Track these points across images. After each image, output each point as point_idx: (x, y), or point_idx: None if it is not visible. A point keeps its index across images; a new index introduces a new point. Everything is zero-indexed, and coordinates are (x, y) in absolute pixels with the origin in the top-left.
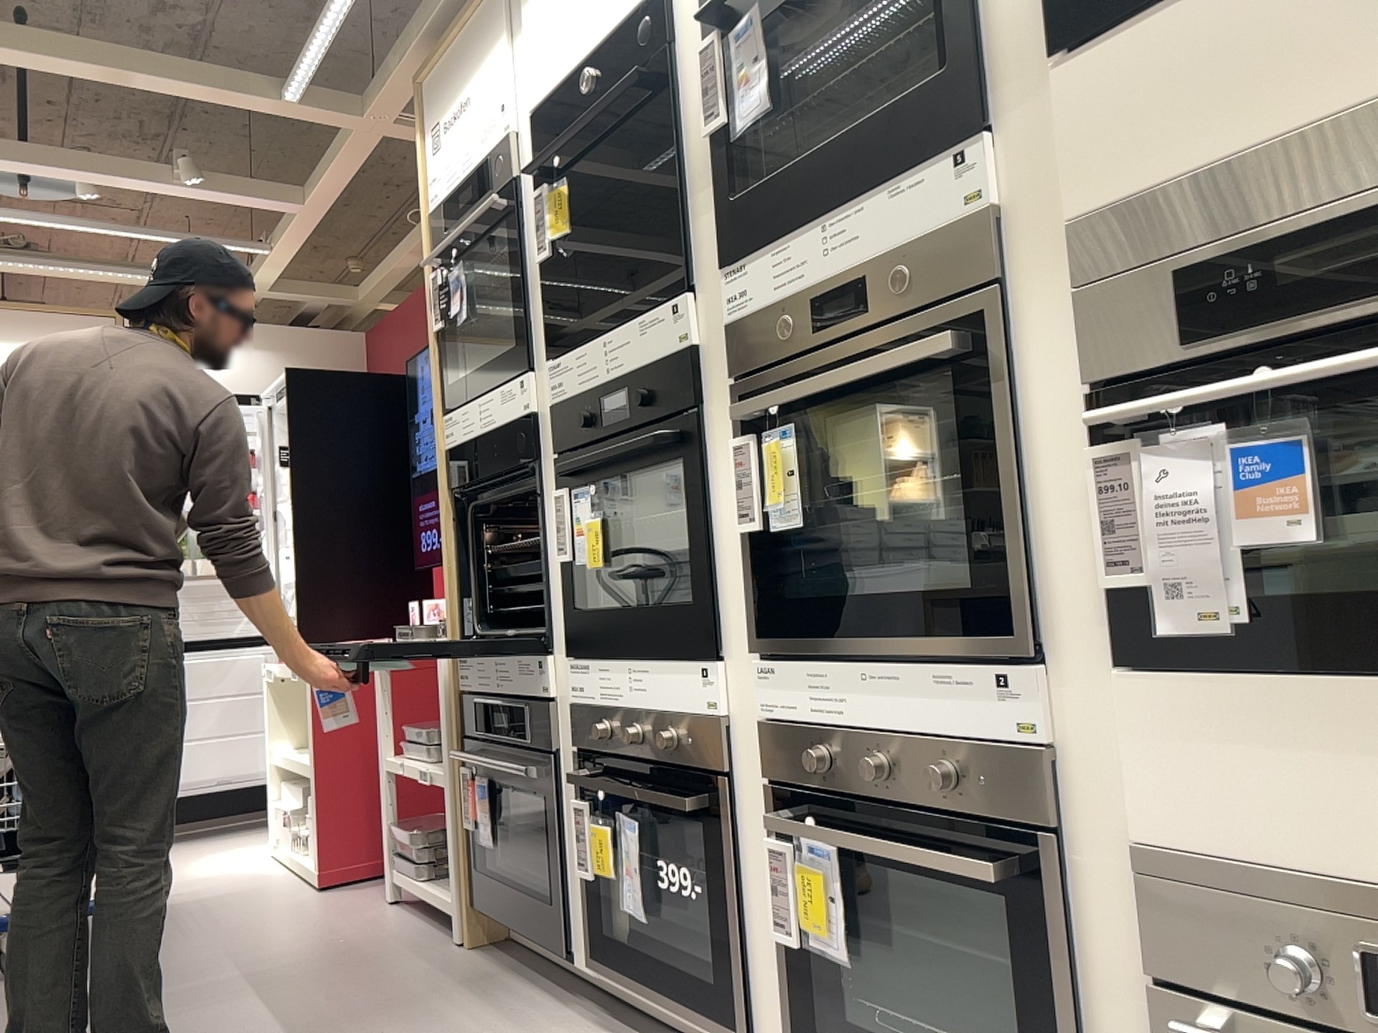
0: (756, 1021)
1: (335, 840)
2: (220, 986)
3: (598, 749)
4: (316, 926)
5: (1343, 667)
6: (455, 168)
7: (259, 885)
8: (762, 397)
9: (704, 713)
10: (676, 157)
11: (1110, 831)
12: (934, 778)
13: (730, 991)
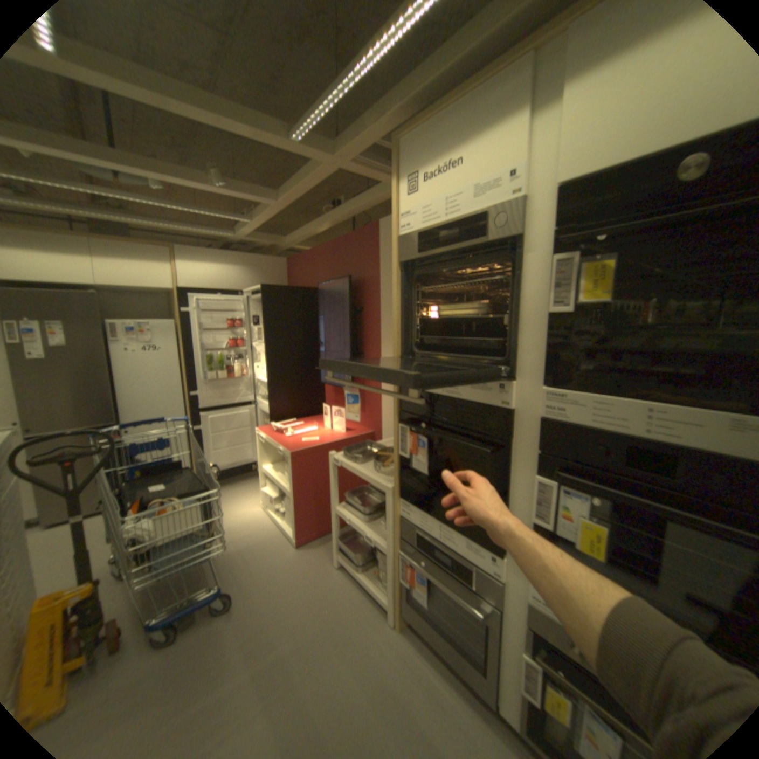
0: None
1: (302, 528)
2: (279, 672)
3: (562, 650)
4: (307, 593)
5: None
6: (434, 208)
7: (265, 542)
8: None
9: None
10: None
11: None
12: None
13: None
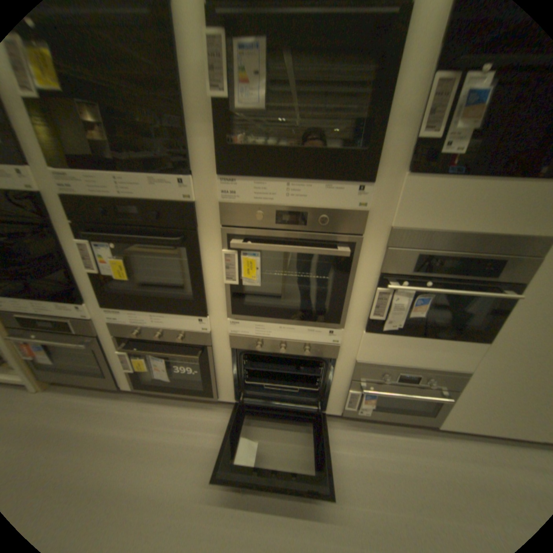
0: (216, 392)
1: None
2: None
3: (130, 337)
4: None
5: (416, 337)
6: None
7: None
8: (252, 245)
9: (199, 331)
10: (177, 91)
11: (348, 357)
12: (306, 353)
13: (209, 391)
